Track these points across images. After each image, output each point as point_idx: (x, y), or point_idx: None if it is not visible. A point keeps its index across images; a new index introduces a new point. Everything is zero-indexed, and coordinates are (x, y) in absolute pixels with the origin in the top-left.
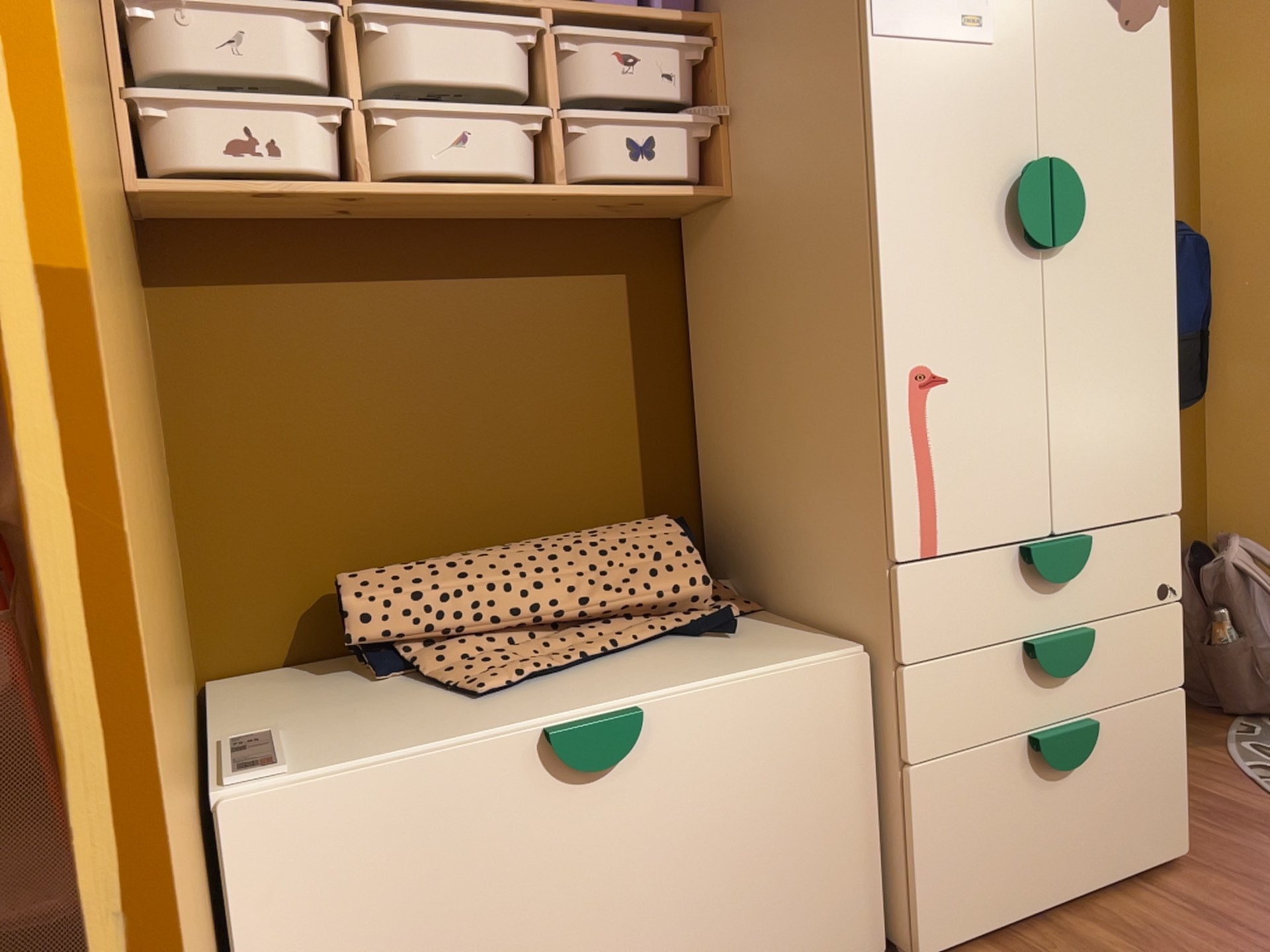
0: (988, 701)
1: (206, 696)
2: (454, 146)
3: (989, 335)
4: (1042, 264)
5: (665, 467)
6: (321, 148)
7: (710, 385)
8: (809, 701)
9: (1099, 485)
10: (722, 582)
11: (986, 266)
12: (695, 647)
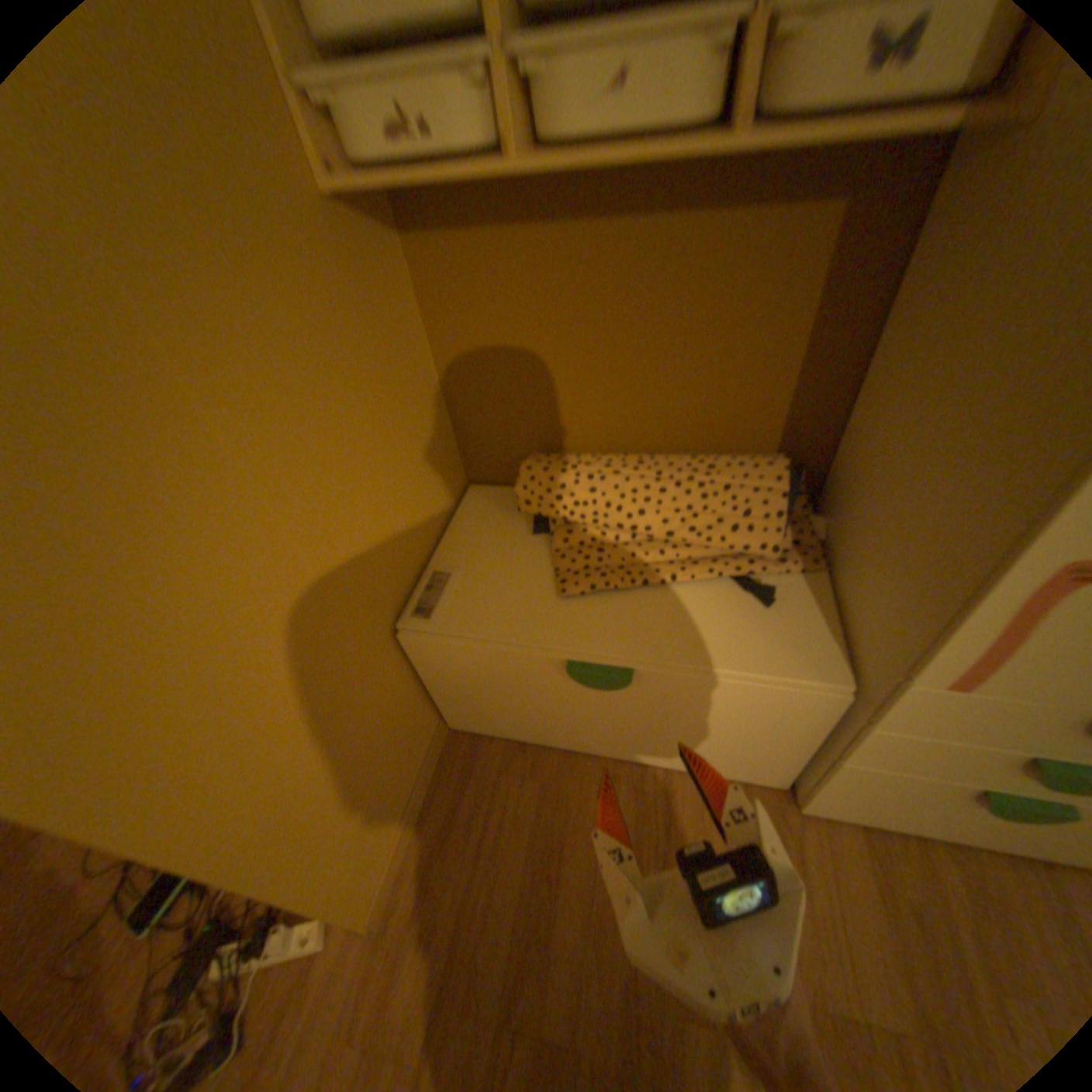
0: (953, 765)
1: (458, 504)
2: (607, 90)
3: None
4: None
5: (811, 409)
6: (469, 109)
7: (888, 351)
8: (777, 701)
9: None
10: (812, 522)
11: None
12: (728, 604)
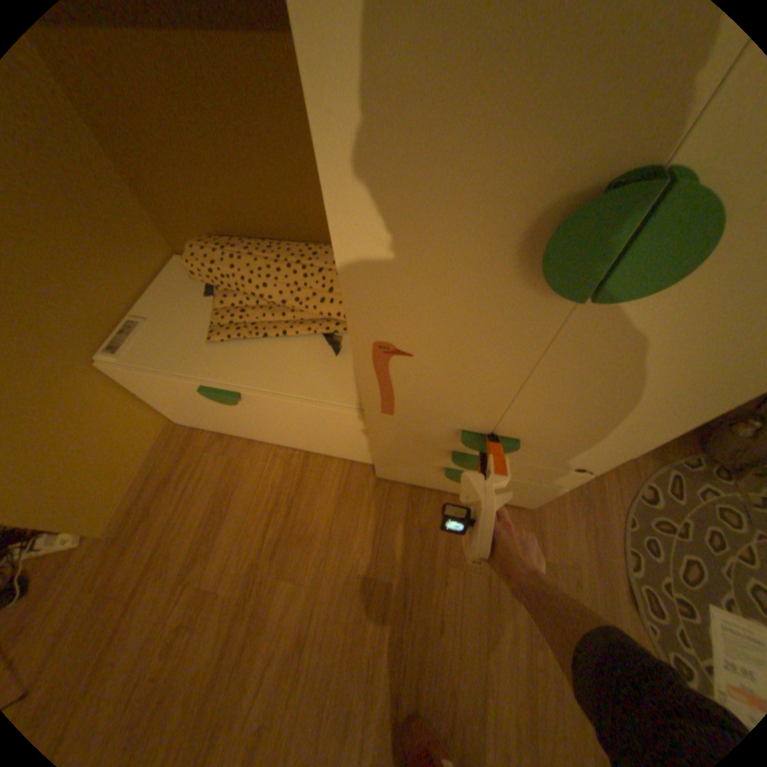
0: (421, 454)
1: (160, 270)
2: None
3: (467, 340)
4: (577, 303)
5: None
6: None
7: None
8: (328, 415)
9: (551, 432)
10: None
11: (482, 289)
12: (315, 353)
